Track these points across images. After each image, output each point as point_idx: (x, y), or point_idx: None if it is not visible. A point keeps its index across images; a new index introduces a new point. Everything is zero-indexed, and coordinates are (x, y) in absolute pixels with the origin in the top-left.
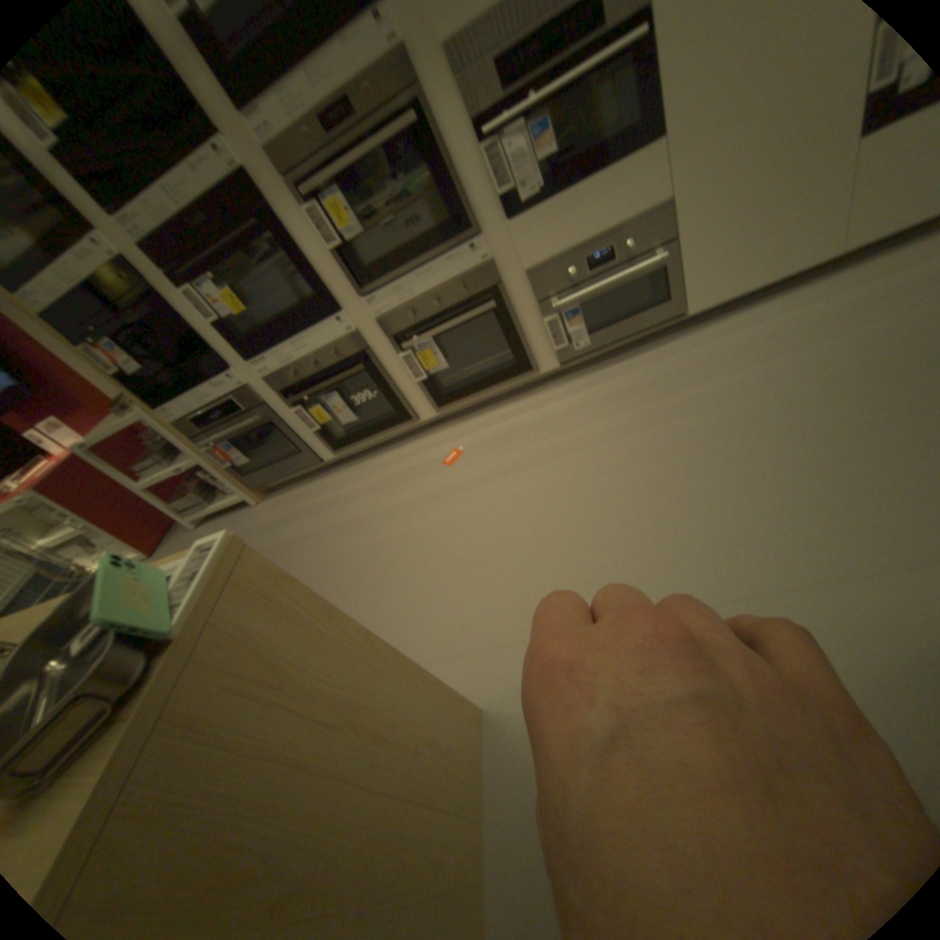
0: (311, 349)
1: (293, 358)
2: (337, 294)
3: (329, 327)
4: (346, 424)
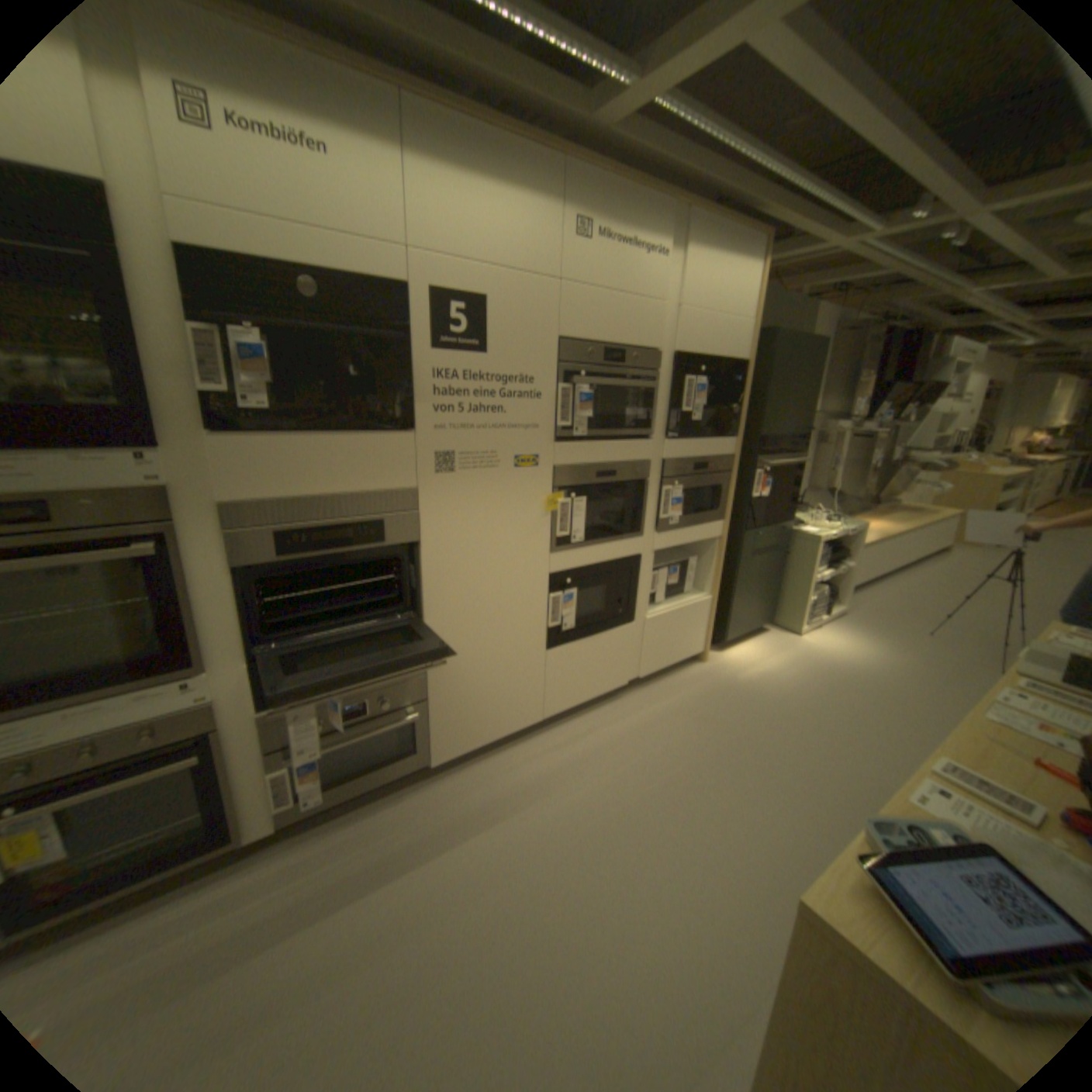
0: None
1: None
2: None
3: None
4: None
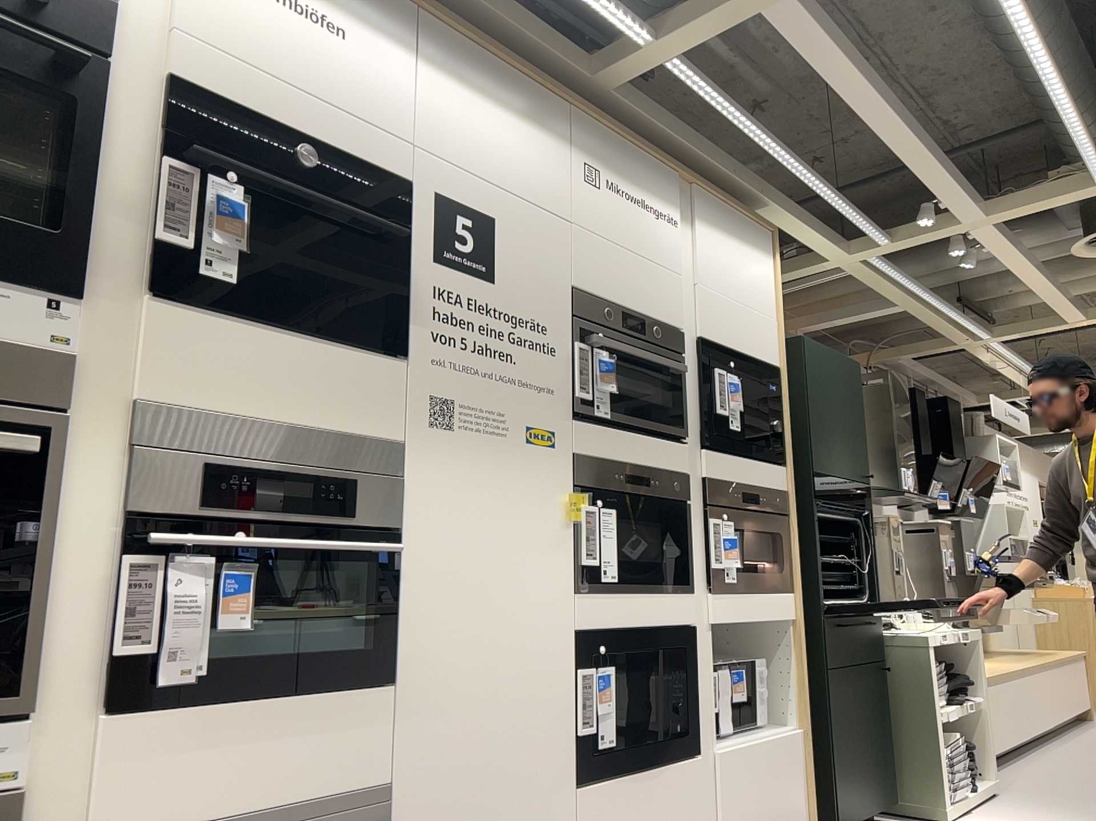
0: None
1: None
2: None
3: None
4: None
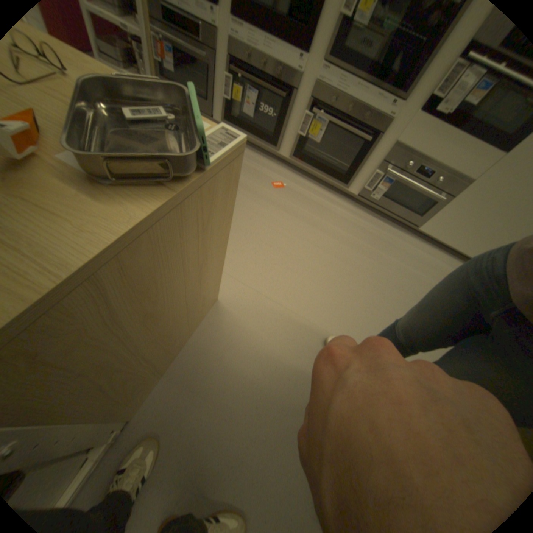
0: (269, 52)
1: (255, 46)
2: (314, 41)
3: (291, 53)
4: (240, 111)
